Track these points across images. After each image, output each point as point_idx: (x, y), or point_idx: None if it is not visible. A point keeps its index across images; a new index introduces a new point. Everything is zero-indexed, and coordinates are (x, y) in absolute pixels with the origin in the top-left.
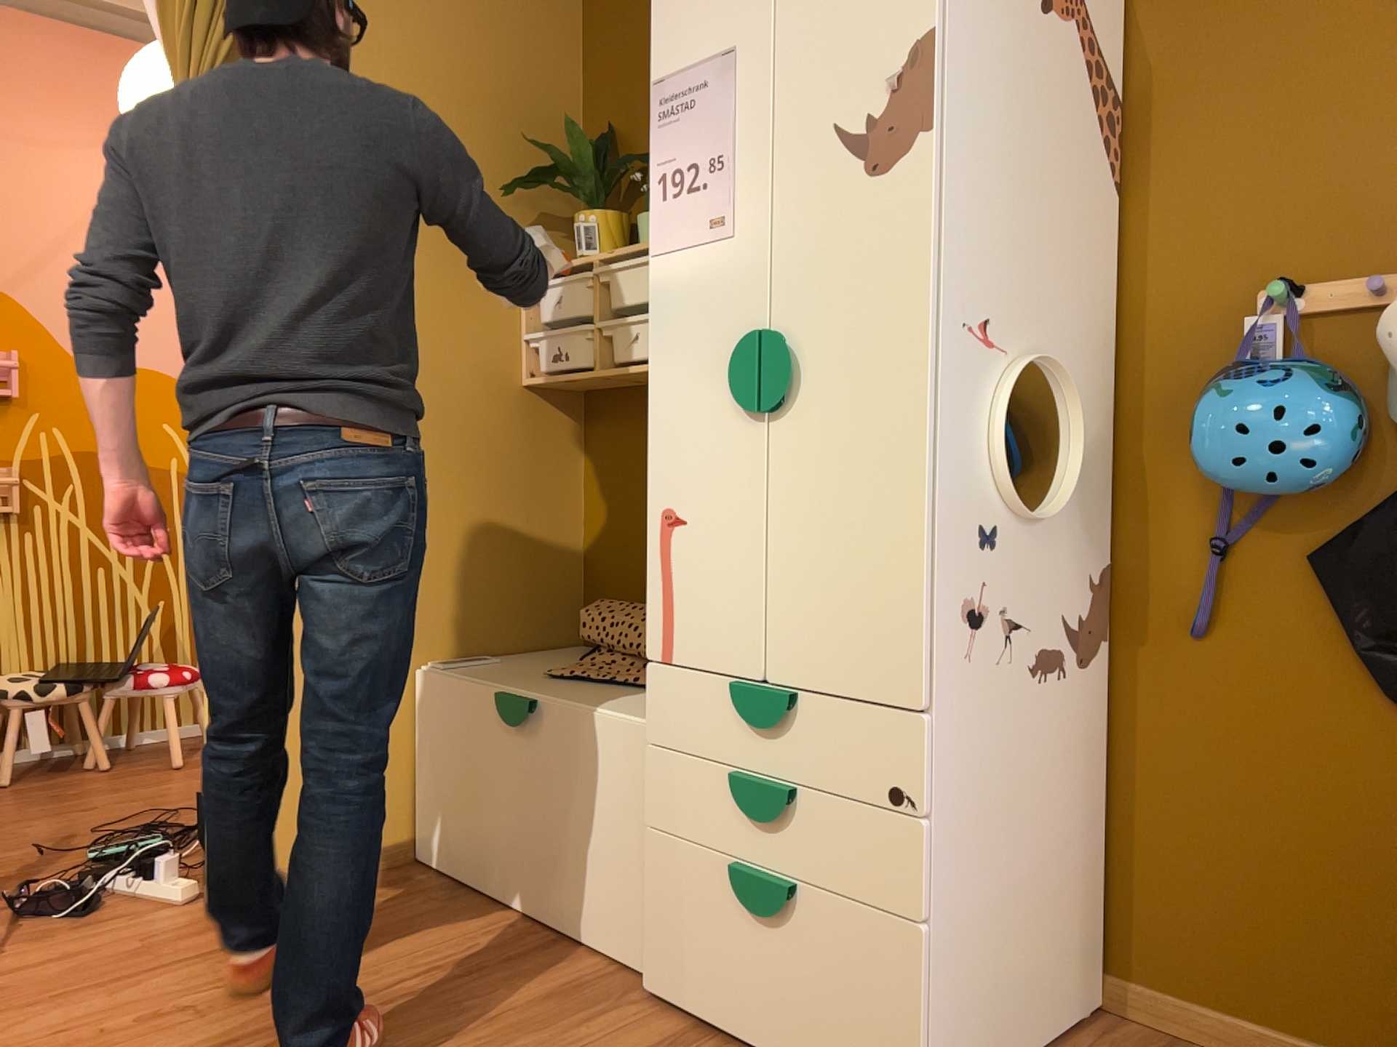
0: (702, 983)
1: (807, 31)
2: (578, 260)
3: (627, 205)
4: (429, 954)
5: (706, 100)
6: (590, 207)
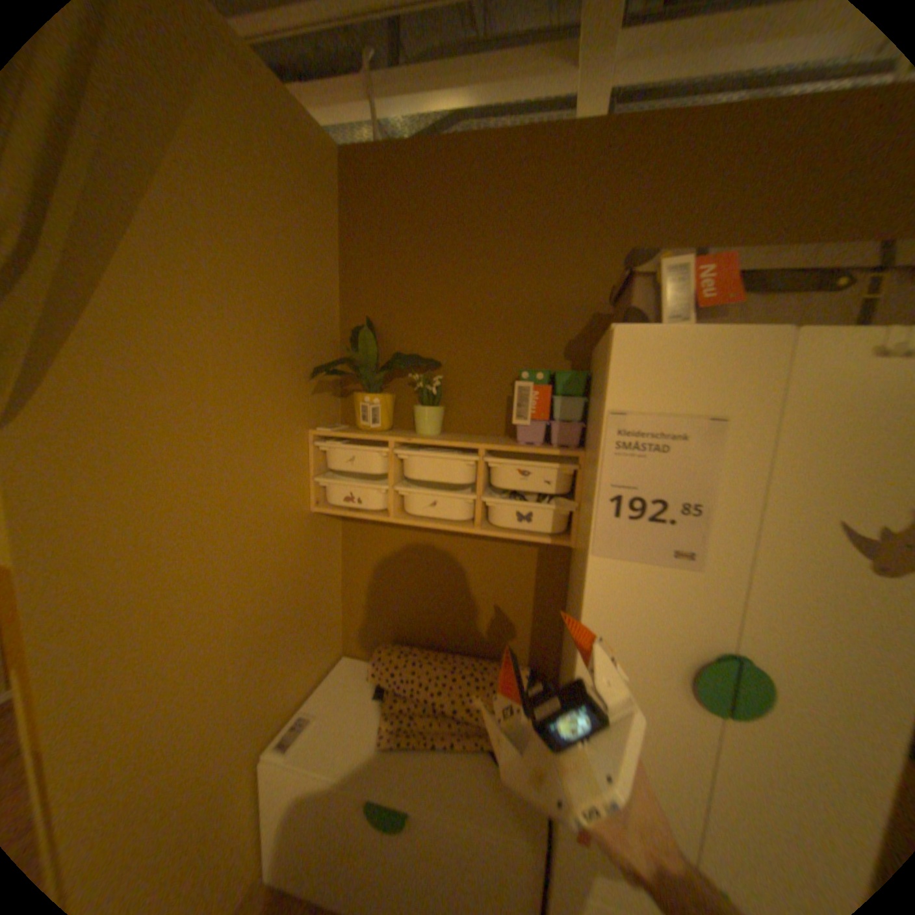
0: None
1: (824, 431)
2: (371, 435)
3: (385, 380)
4: None
5: (686, 450)
6: (365, 385)
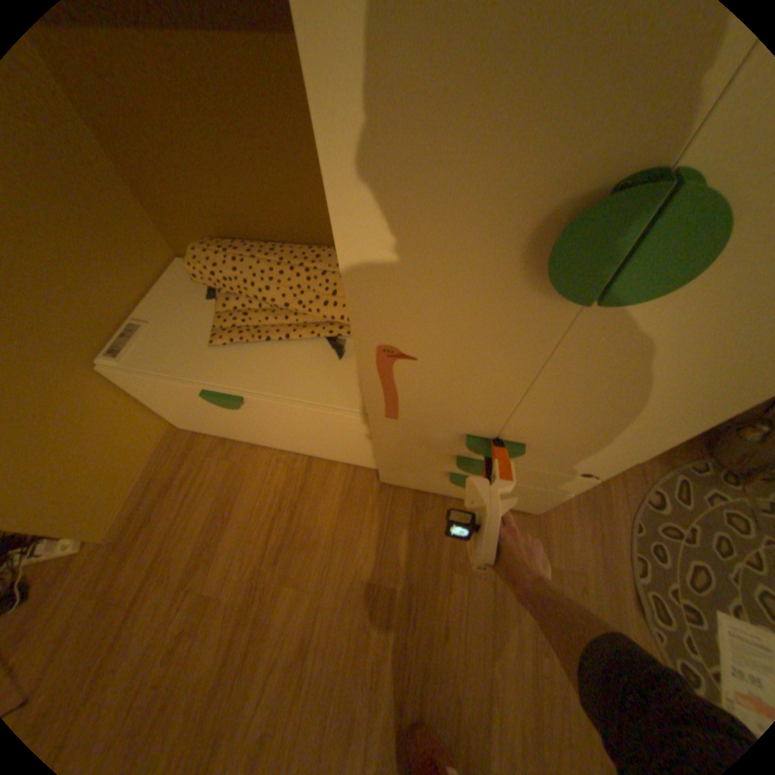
0: (420, 486)
1: None
2: None
3: None
4: (259, 508)
5: None
6: None
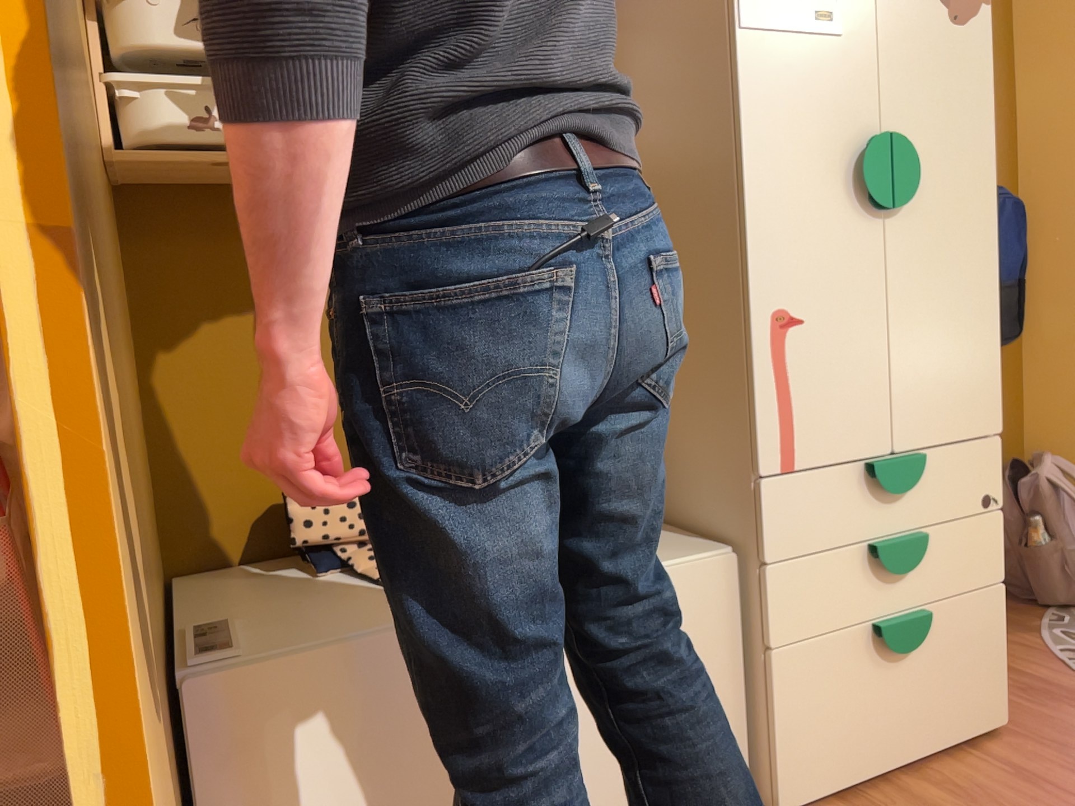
0: (846, 754)
1: None
2: None
3: None
4: None
5: None
6: None
